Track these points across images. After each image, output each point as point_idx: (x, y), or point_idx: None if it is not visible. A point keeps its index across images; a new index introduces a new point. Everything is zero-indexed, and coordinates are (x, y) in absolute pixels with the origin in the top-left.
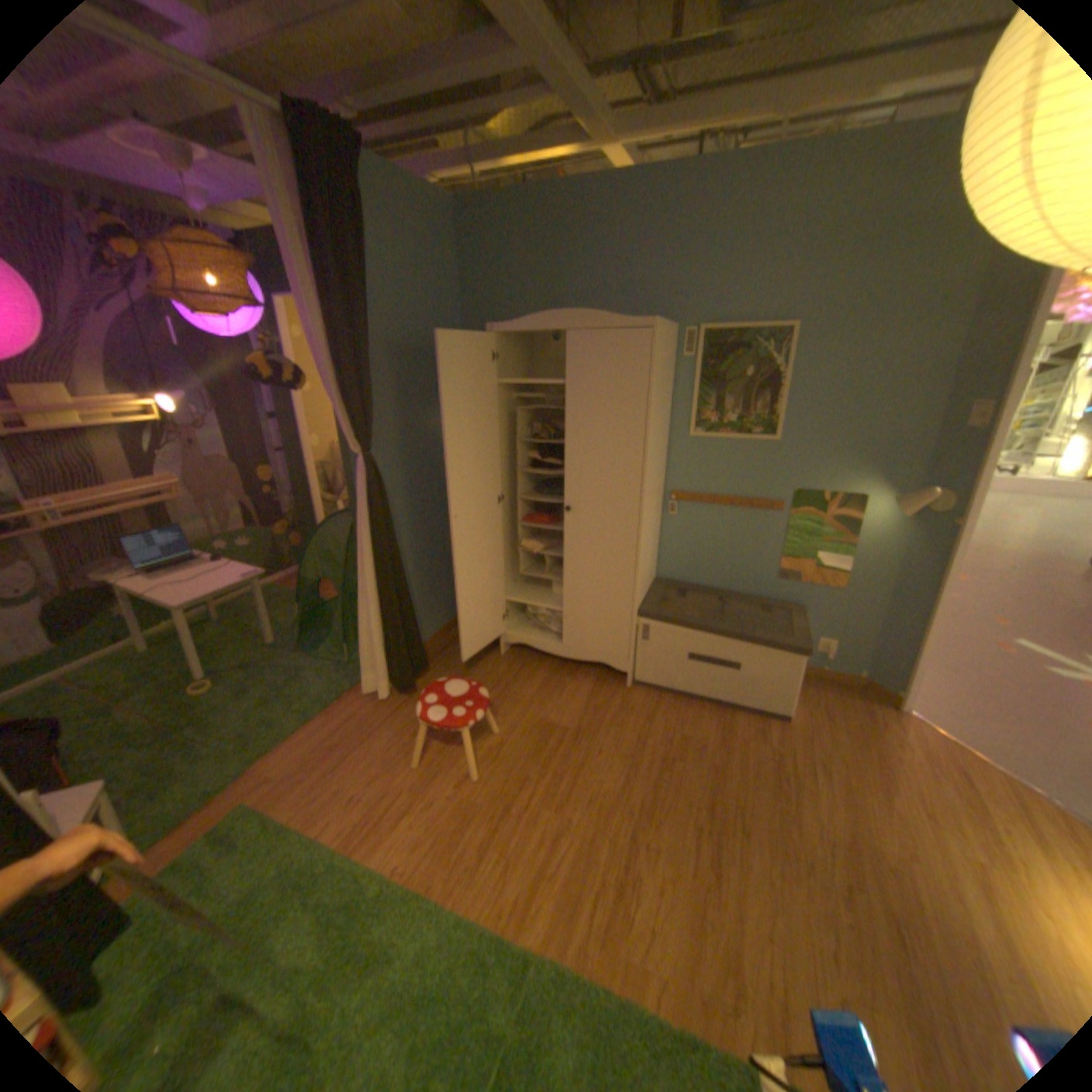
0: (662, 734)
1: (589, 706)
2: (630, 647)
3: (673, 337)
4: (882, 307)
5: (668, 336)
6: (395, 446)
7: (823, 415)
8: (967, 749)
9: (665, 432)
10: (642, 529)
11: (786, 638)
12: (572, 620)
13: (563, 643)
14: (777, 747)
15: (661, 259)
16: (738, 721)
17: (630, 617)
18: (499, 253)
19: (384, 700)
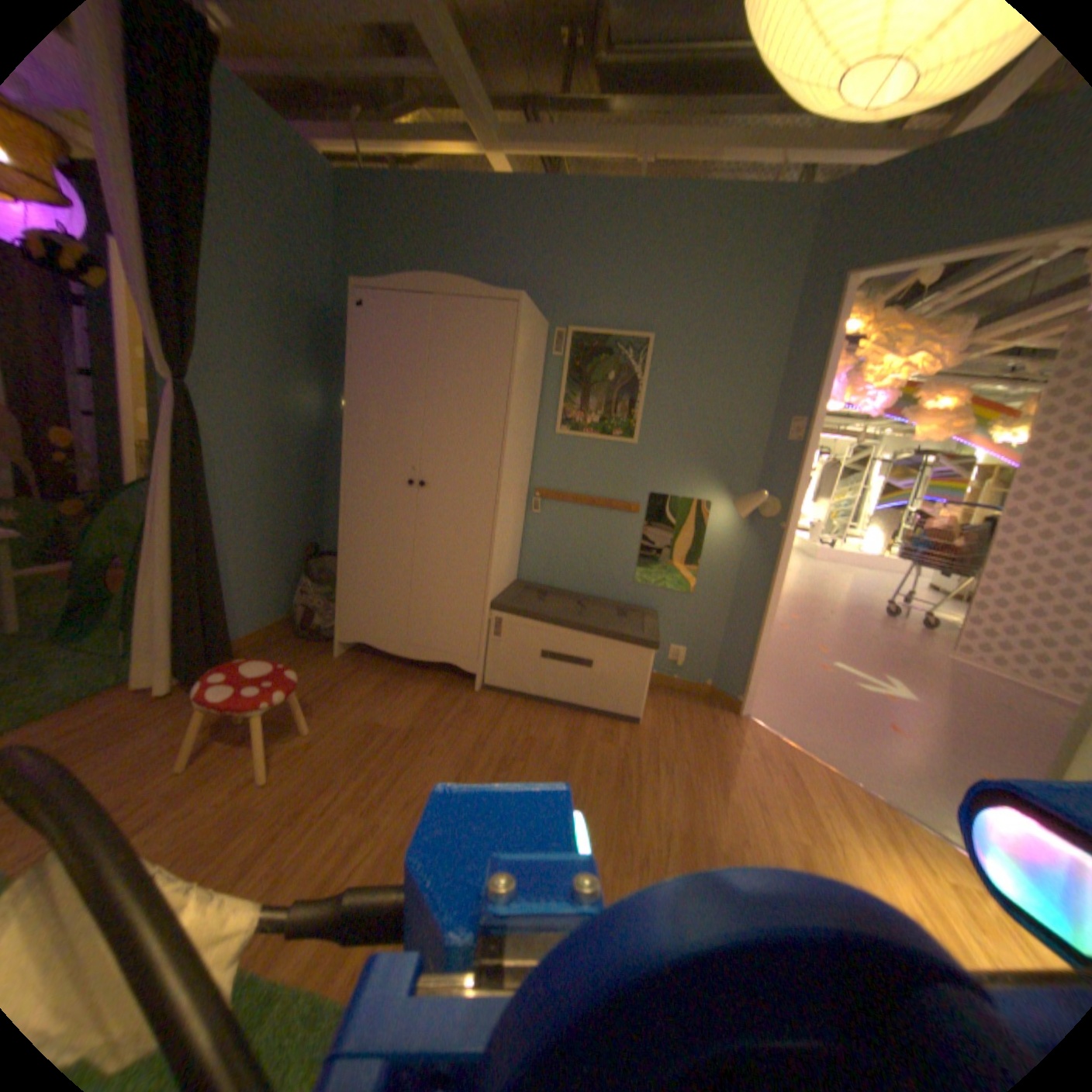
0: (505, 736)
1: (427, 708)
2: (479, 644)
3: (542, 333)
4: (720, 332)
5: (536, 326)
6: (226, 395)
7: (673, 424)
8: (793, 747)
9: (531, 426)
10: (499, 510)
11: (635, 633)
12: (419, 616)
13: (408, 642)
14: (622, 747)
15: (535, 263)
16: (586, 723)
17: (481, 607)
18: (378, 232)
19: (161, 700)
